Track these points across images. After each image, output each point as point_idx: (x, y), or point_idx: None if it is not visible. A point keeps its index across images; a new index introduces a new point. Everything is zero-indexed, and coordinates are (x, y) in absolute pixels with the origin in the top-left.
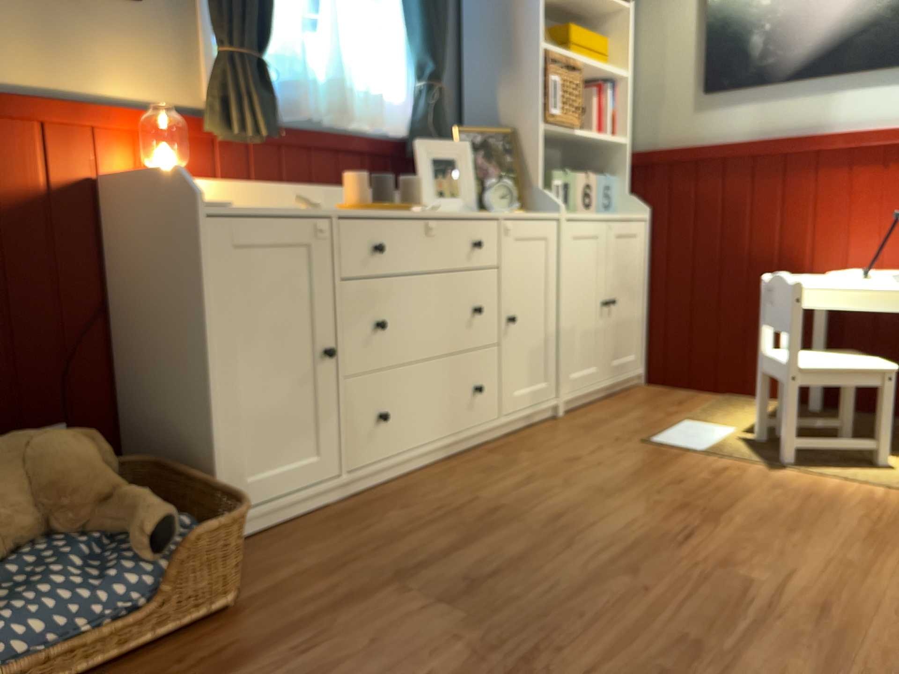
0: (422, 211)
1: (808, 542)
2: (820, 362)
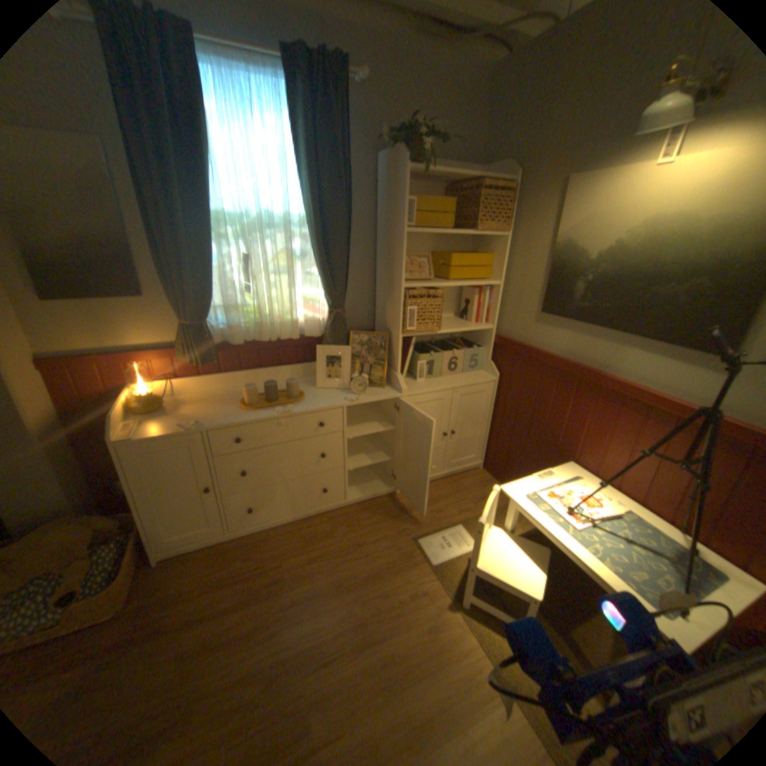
0: (278, 413)
1: (381, 708)
2: (497, 566)
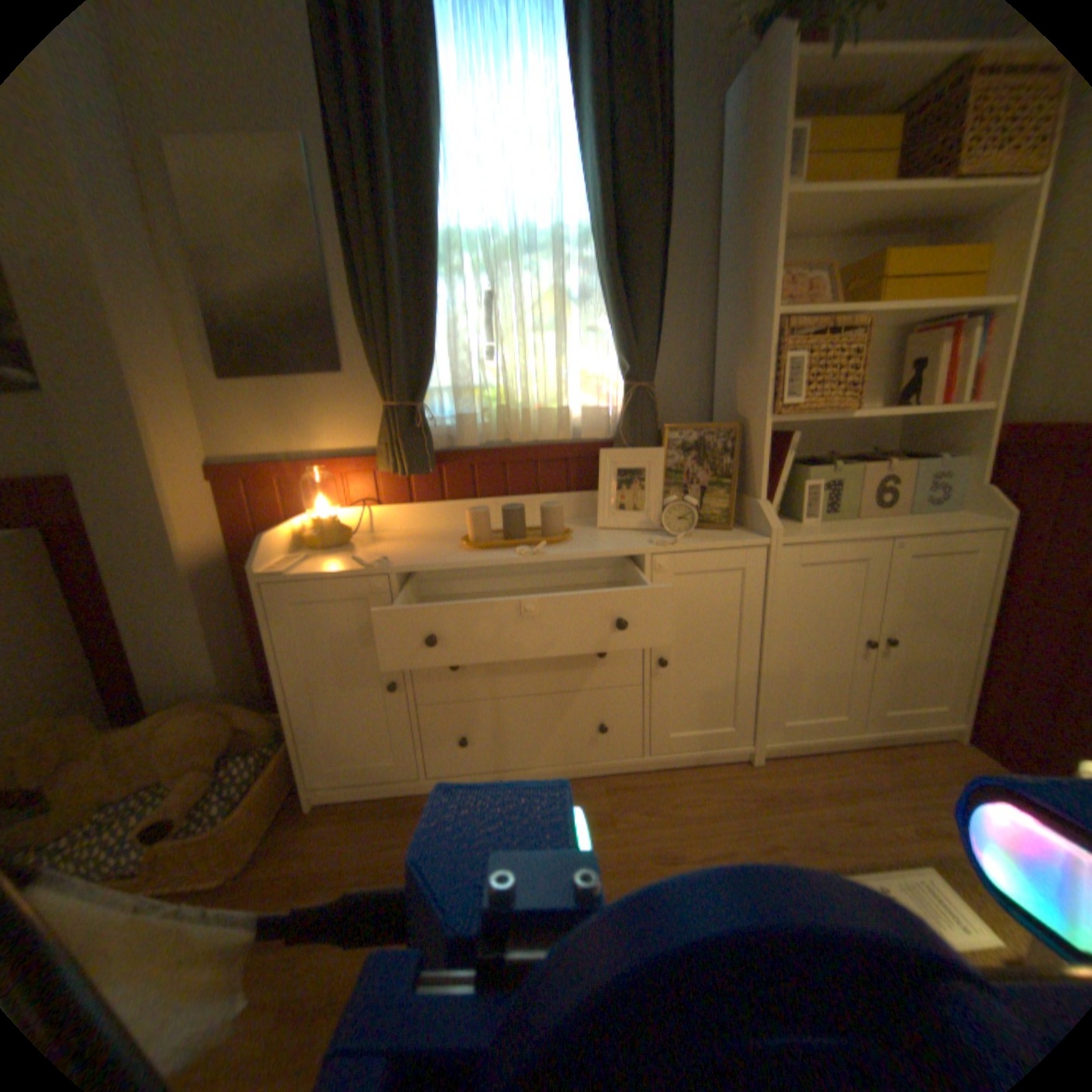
0: (521, 555)
1: None
2: None
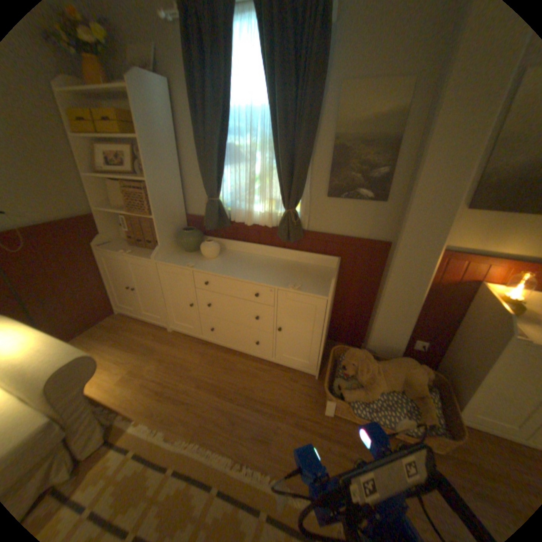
0: None
1: None
2: None
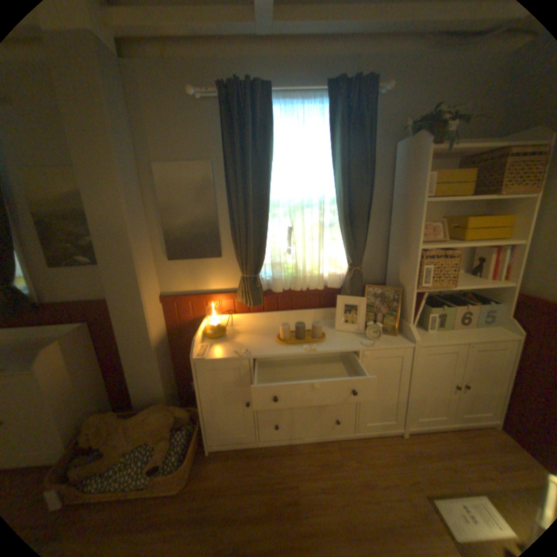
0: (305, 350)
1: None
2: None
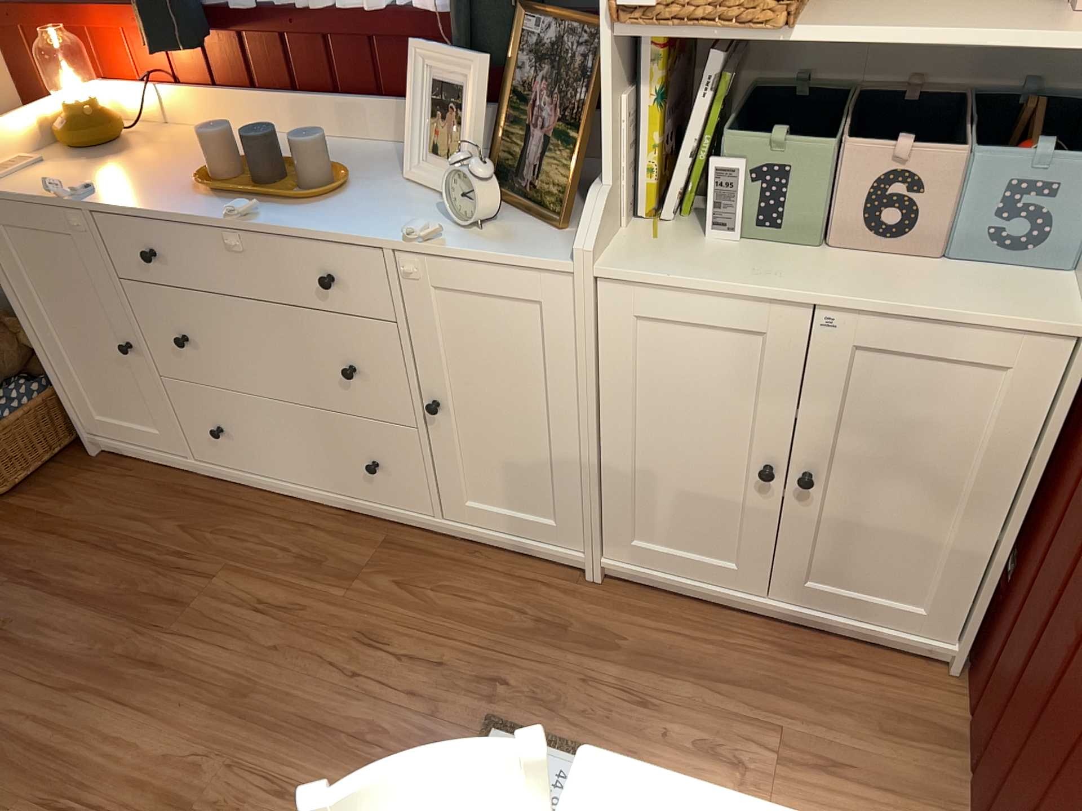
0: (239, 220)
1: None
2: None
